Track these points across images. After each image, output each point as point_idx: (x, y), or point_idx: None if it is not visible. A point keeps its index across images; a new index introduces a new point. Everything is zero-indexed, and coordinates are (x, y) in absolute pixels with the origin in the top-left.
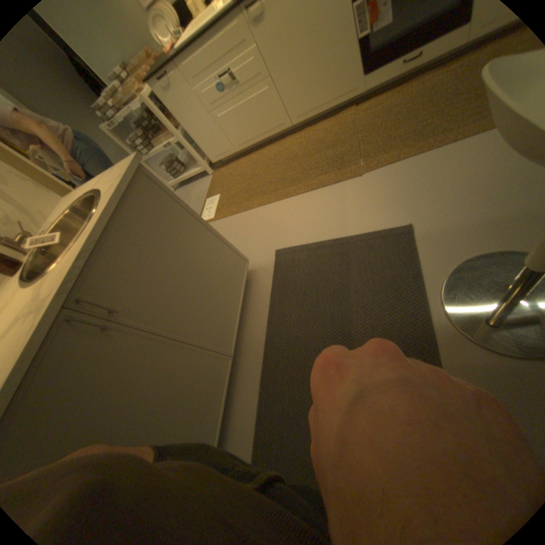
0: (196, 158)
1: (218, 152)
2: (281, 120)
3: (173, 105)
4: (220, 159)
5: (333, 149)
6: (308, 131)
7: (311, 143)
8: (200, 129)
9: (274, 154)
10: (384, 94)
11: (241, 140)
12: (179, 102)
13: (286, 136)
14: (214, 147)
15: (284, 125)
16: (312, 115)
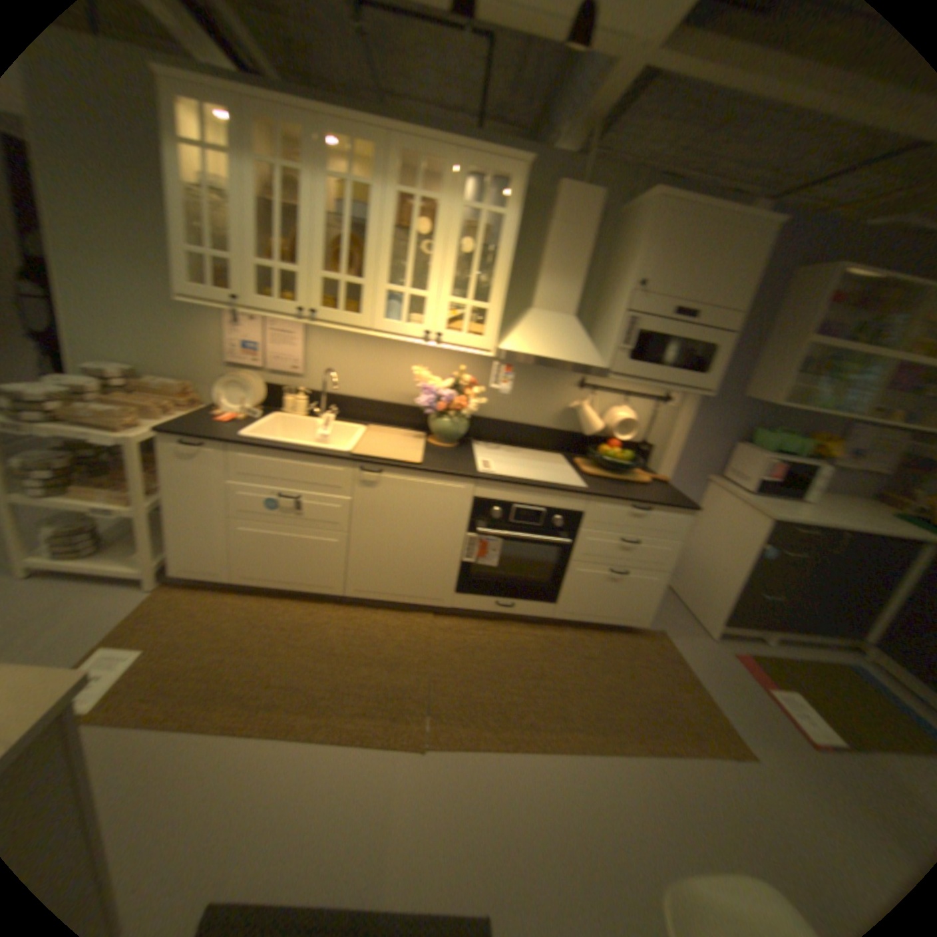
0: (138, 559)
1: (191, 569)
2: (329, 584)
3: (169, 479)
4: (185, 580)
5: (389, 673)
6: (359, 617)
7: (359, 642)
8: (188, 527)
9: (292, 625)
10: (466, 623)
11: (247, 575)
12: (185, 481)
13: (323, 604)
14: (190, 561)
15: (329, 591)
16: (374, 600)
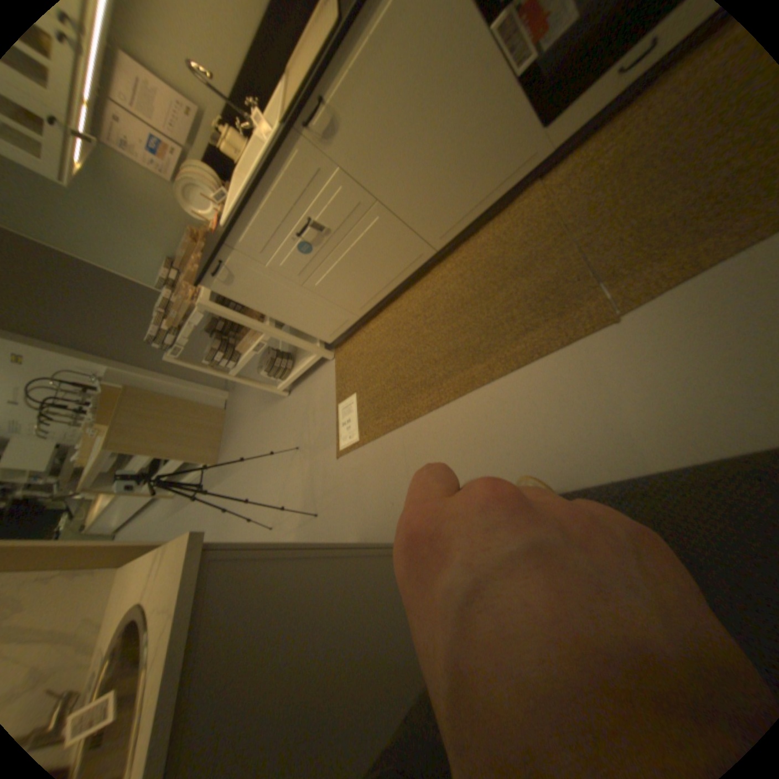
0: (306, 347)
1: (333, 328)
2: (417, 252)
3: (249, 297)
4: (340, 335)
5: (530, 275)
6: (468, 252)
7: (482, 272)
8: (297, 310)
9: (422, 305)
10: (594, 142)
11: (363, 302)
12: (255, 290)
13: (432, 270)
14: (327, 325)
15: (424, 257)
16: (467, 225)
